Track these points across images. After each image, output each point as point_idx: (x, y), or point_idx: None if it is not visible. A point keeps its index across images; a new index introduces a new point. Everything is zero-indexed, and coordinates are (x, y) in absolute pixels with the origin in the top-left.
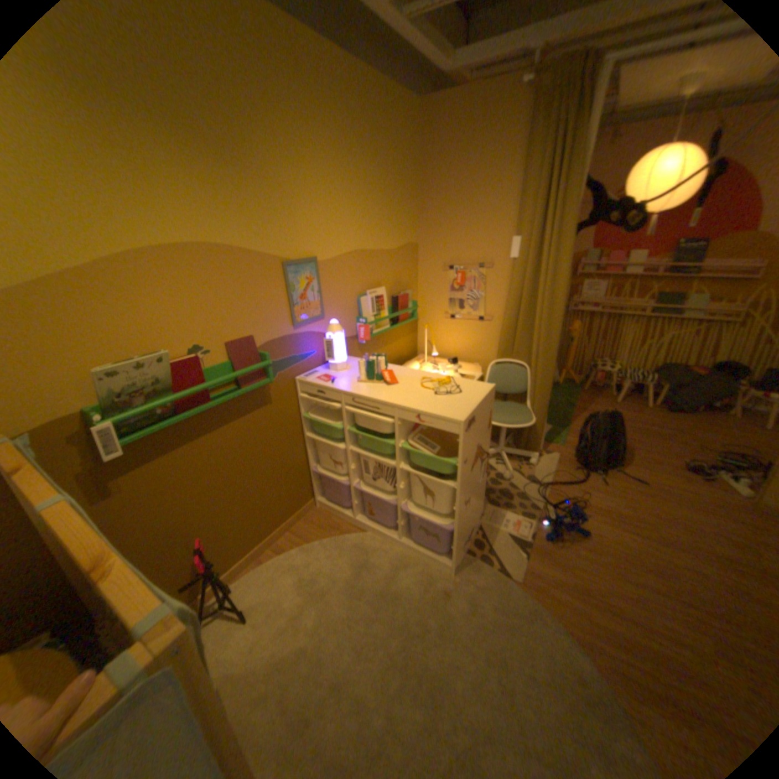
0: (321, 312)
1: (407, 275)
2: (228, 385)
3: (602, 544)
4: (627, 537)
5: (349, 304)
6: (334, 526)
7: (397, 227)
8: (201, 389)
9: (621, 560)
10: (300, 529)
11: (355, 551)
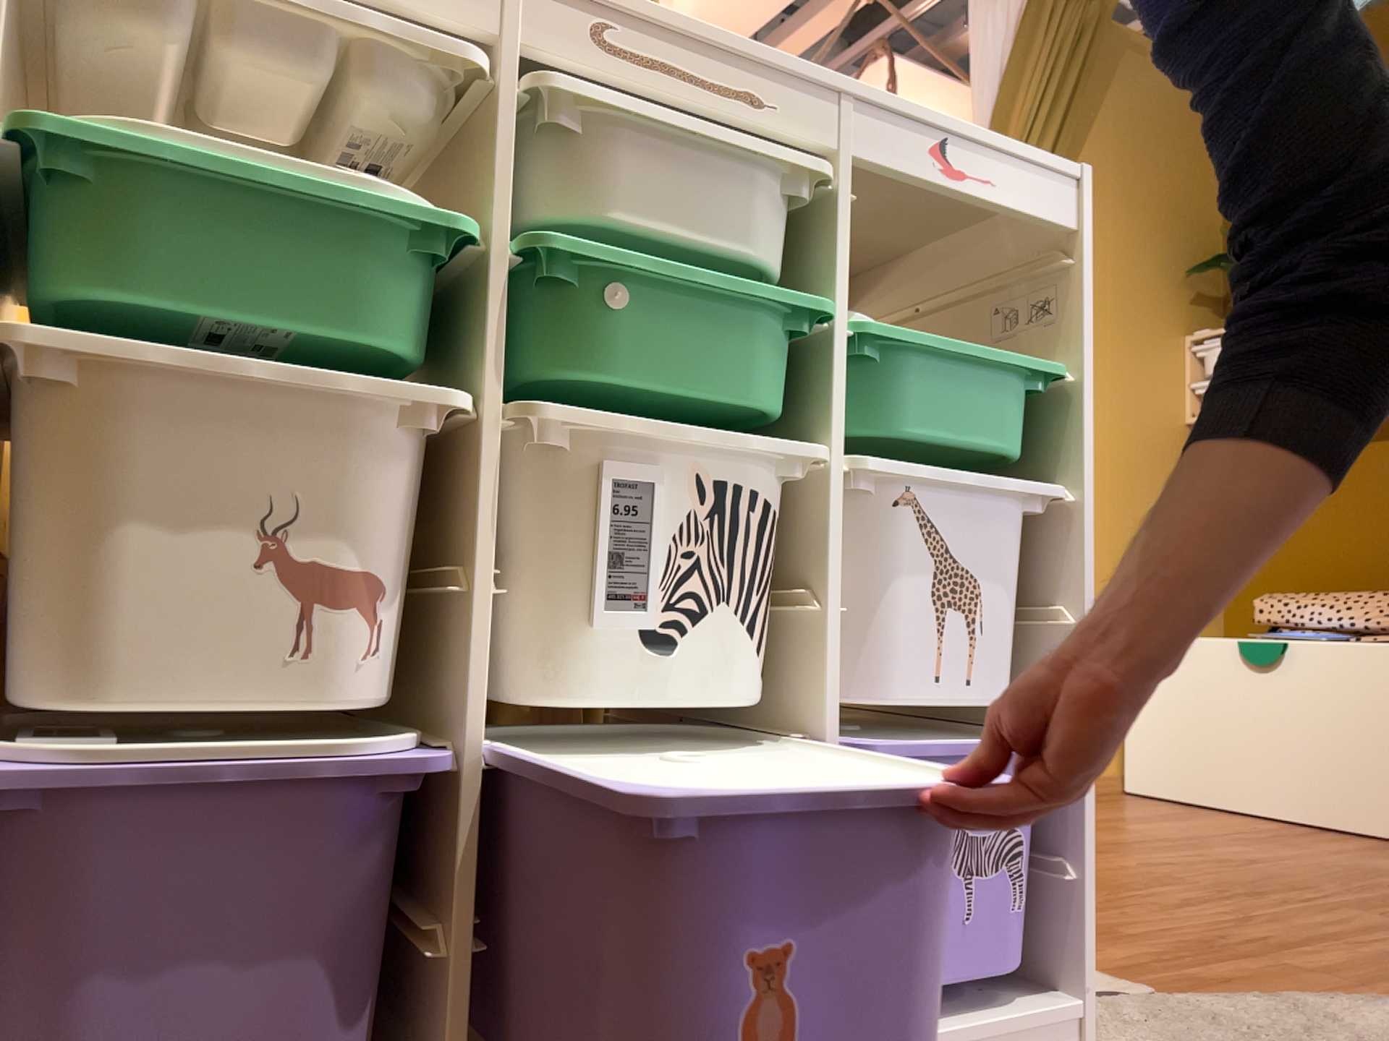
0: None
1: None
2: None
3: None
4: None
5: None
6: None
7: None
8: None
9: None
10: None
11: None
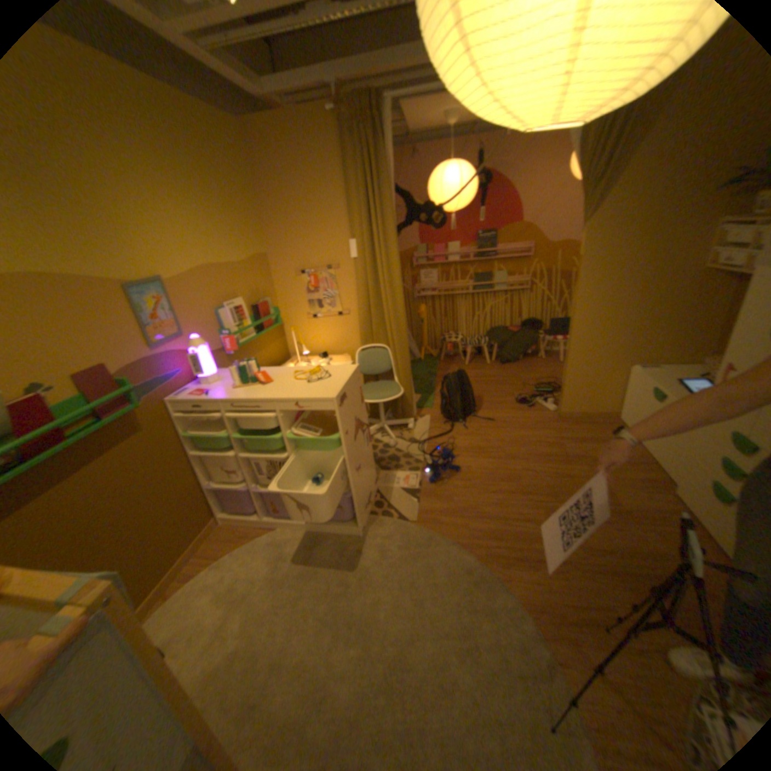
0: (180, 329)
1: (264, 284)
2: (87, 418)
3: (469, 473)
4: (485, 462)
5: (209, 318)
6: (242, 535)
7: (243, 239)
8: (55, 427)
9: (483, 479)
10: (206, 550)
11: (269, 549)
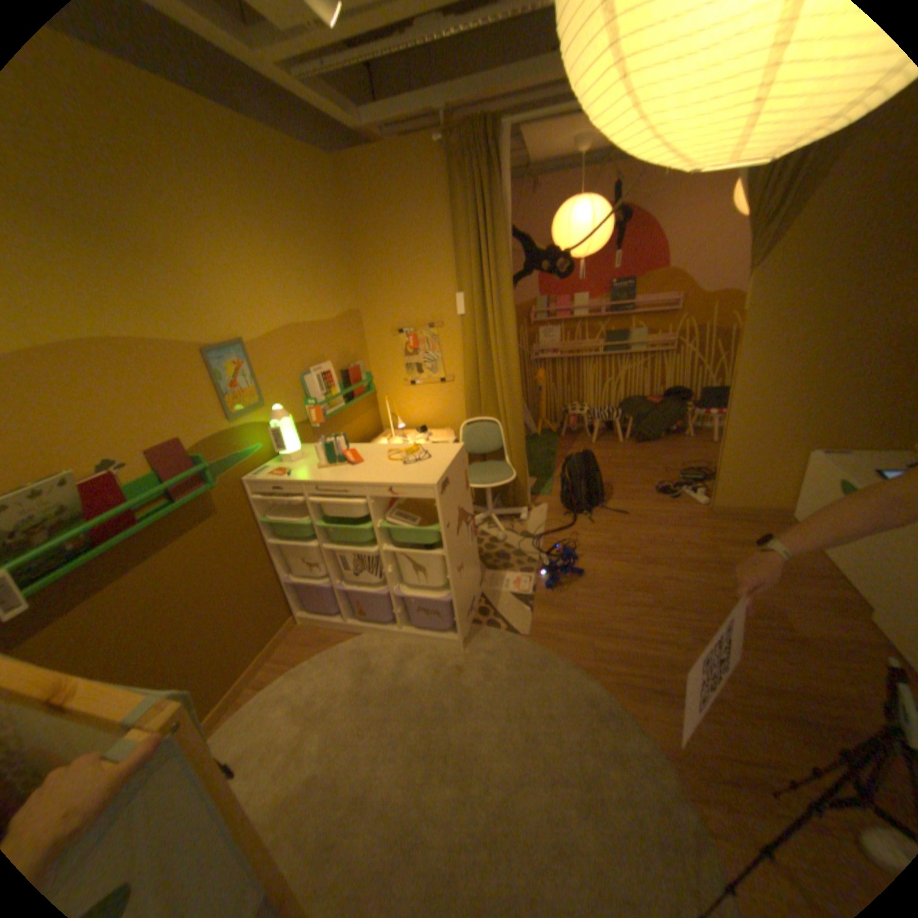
0: (261, 398)
1: (355, 345)
2: (158, 500)
3: (595, 578)
4: (615, 565)
5: (292, 385)
6: (323, 639)
7: (333, 294)
8: (124, 510)
9: (612, 587)
10: (282, 654)
11: (353, 658)
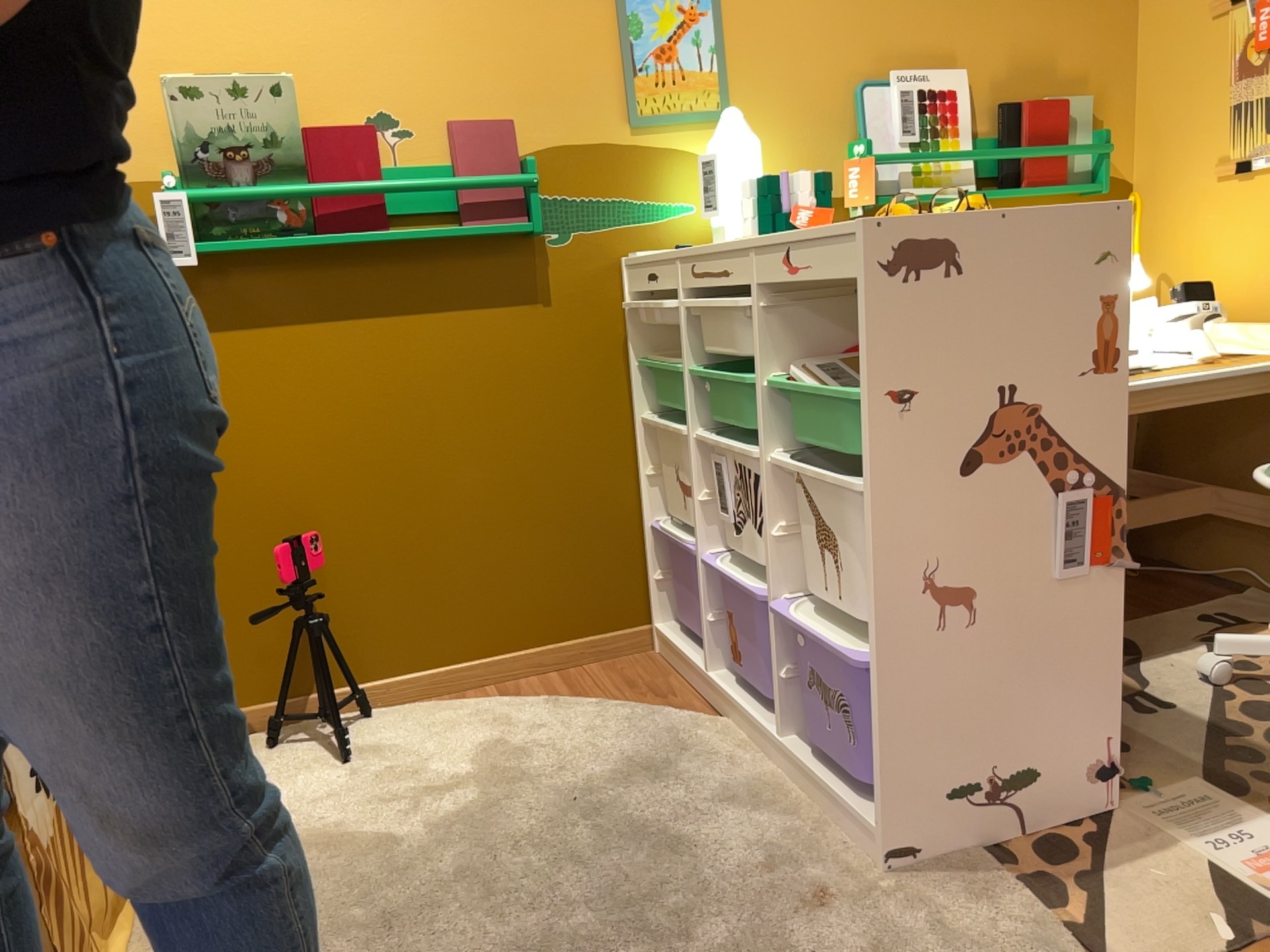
0: (723, 102)
1: (1081, 52)
2: (445, 218)
3: None
4: None
5: (825, 101)
6: (661, 691)
7: None
8: (362, 187)
9: None
10: (585, 674)
11: (662, 740)
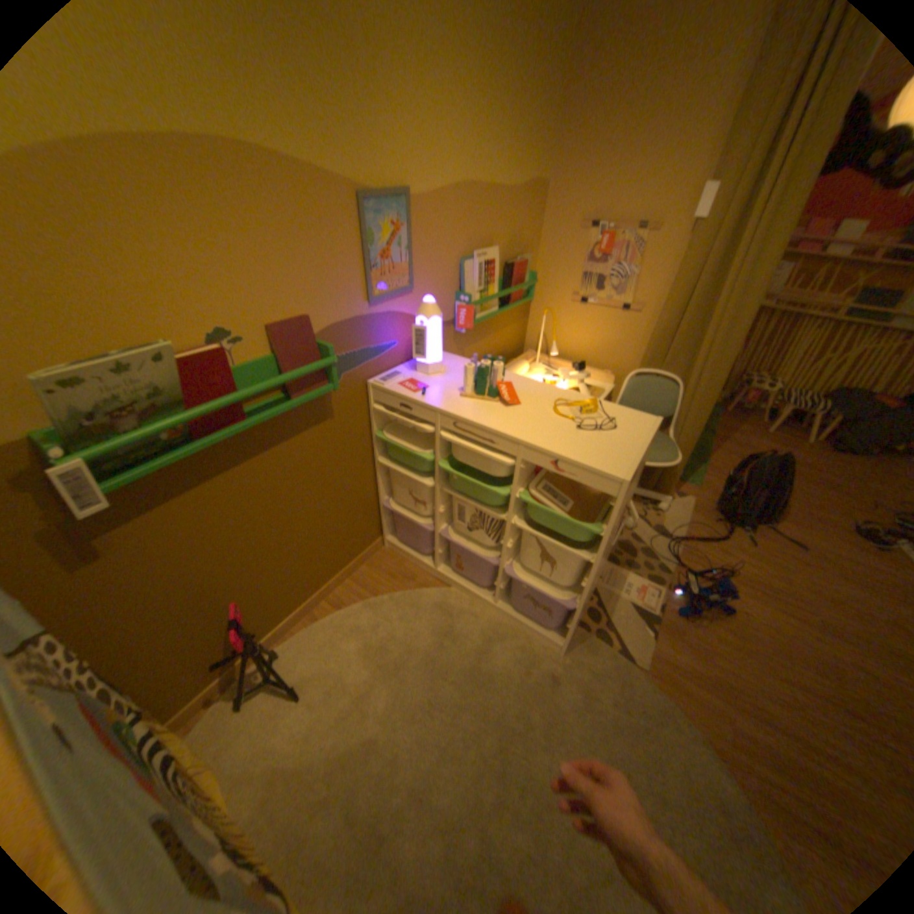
0: (411, 282)
1: (529, 231)
2: (272, 391)
3: (749, 626)
4: (781, 619)
5: (449, 271)
6: (408, 575)
7: (528, 148)
8: (232, 402)
9: (772, 649)
10: (364, 576)
11: (437, 613)
